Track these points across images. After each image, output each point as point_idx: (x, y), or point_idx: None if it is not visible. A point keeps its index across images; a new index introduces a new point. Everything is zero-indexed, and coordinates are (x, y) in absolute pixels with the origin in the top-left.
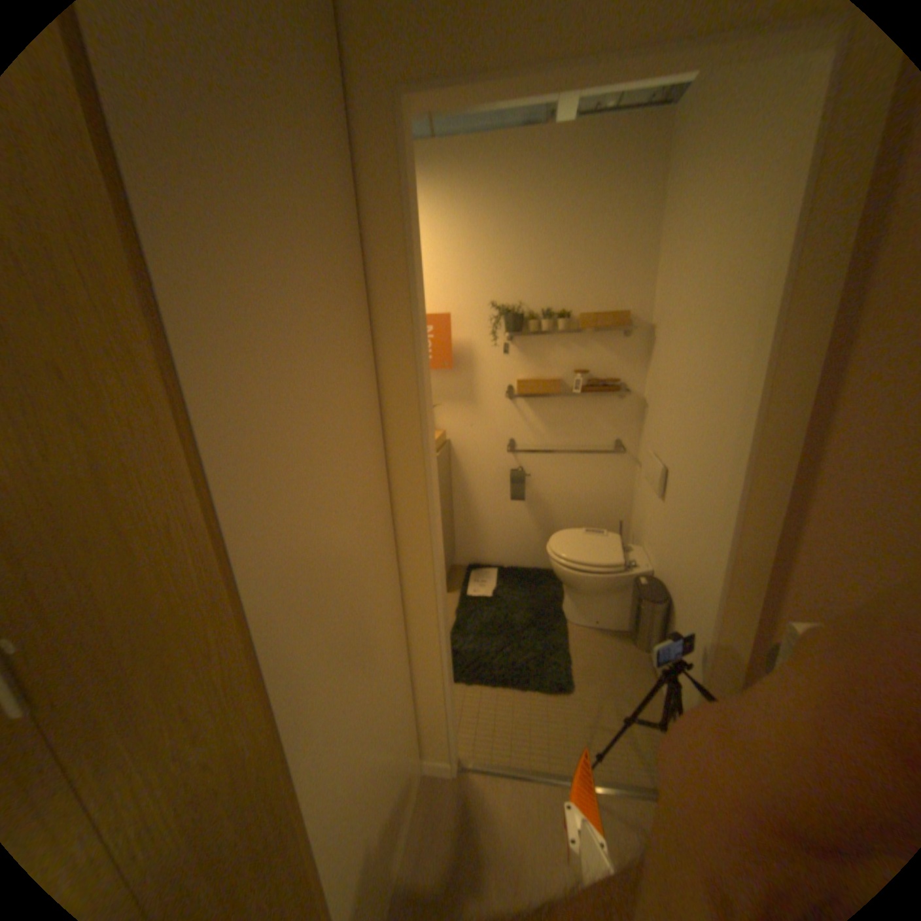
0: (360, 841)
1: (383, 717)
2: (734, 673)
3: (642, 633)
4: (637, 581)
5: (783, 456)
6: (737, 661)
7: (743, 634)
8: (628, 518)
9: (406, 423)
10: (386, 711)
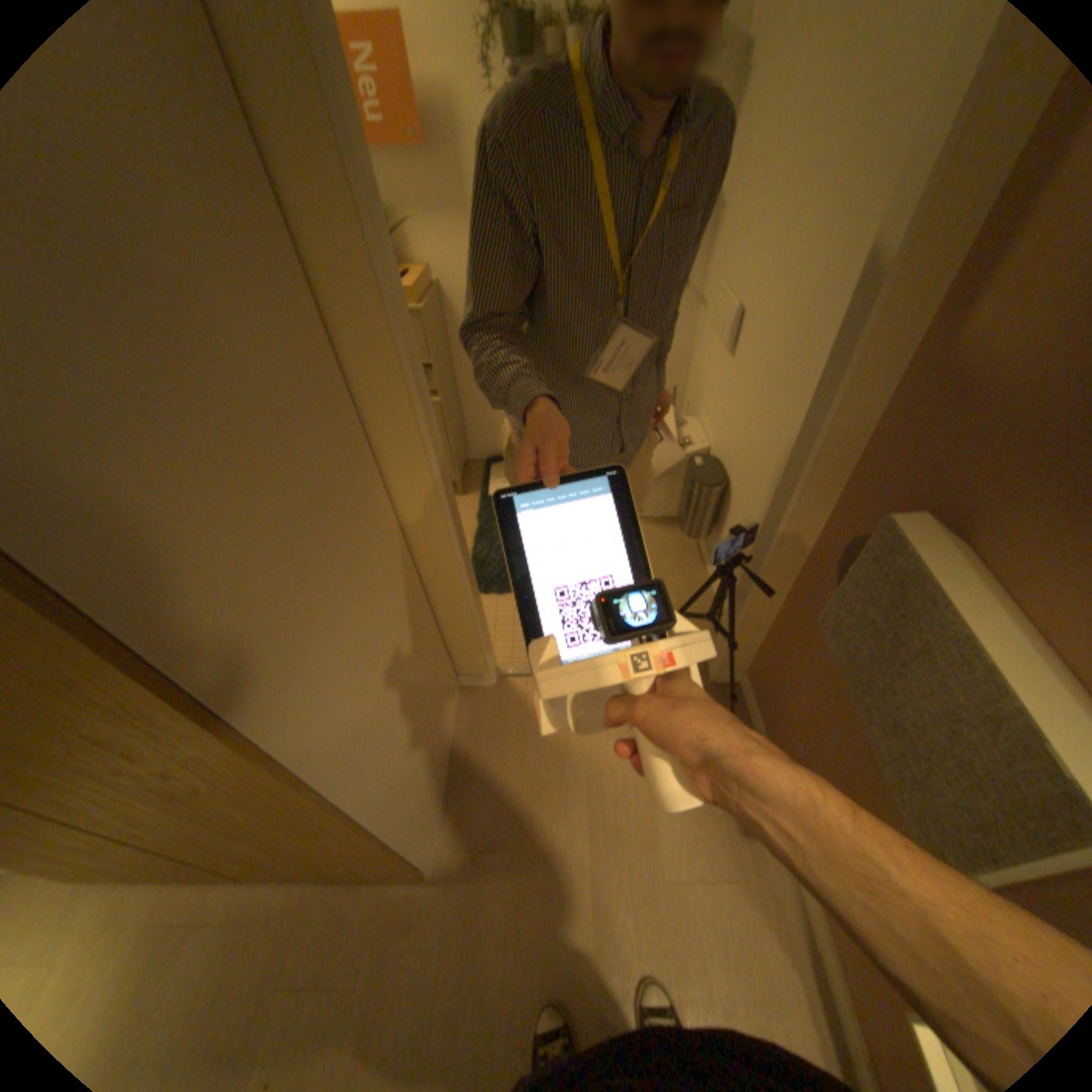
0: (393, 772)
1: (395, 657)
2: (786, 555)
3: (685, 515)
4: (685, 459)
5: (918, 273)
6: (792, 542)
7: (805, 515)
8: (678, 379)
9: (335, 244)
10: (398, 650)
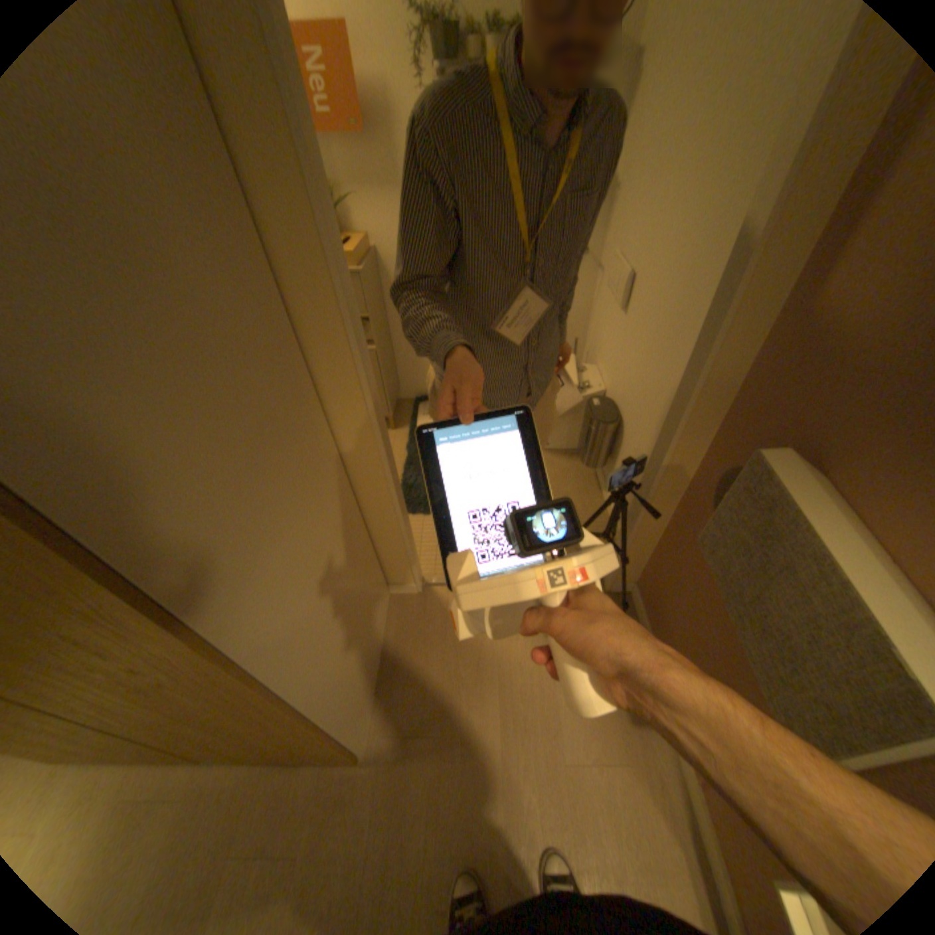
0: (331, 668)
1: (334, 568)
2: (671, 483)
3: (584, 448)
4: (584, 400)
5: (782, 245)
6: (676, 472)
7: (687, 449)
8: (579, 332)
9: (287, 215)
10: (337, 563)
